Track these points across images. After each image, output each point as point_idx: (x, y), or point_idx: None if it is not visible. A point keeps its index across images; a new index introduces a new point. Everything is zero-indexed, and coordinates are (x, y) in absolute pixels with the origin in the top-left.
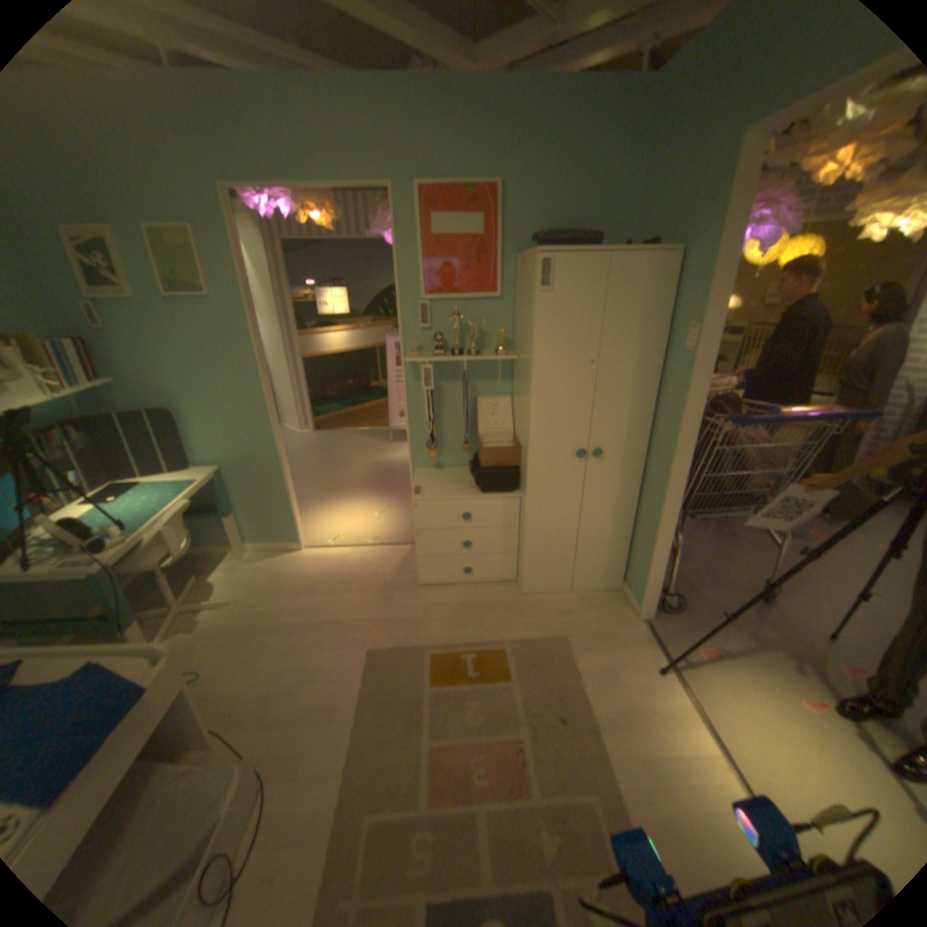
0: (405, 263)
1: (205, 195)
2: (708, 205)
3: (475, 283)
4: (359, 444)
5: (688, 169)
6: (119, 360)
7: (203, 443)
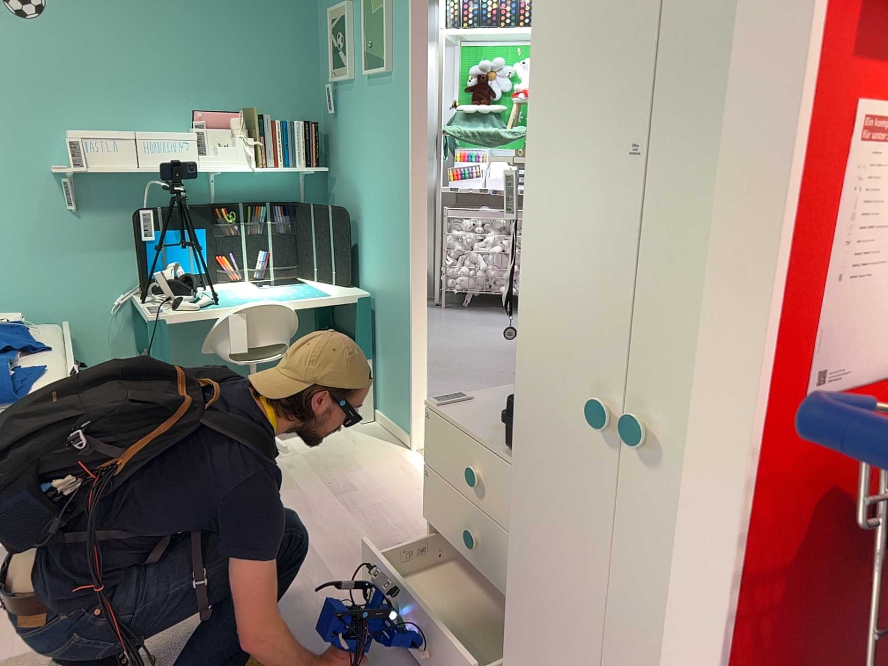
0: None
1: None
2: None
3: None
4: None
5: None
6: (340, 148)
7: (369, 258)
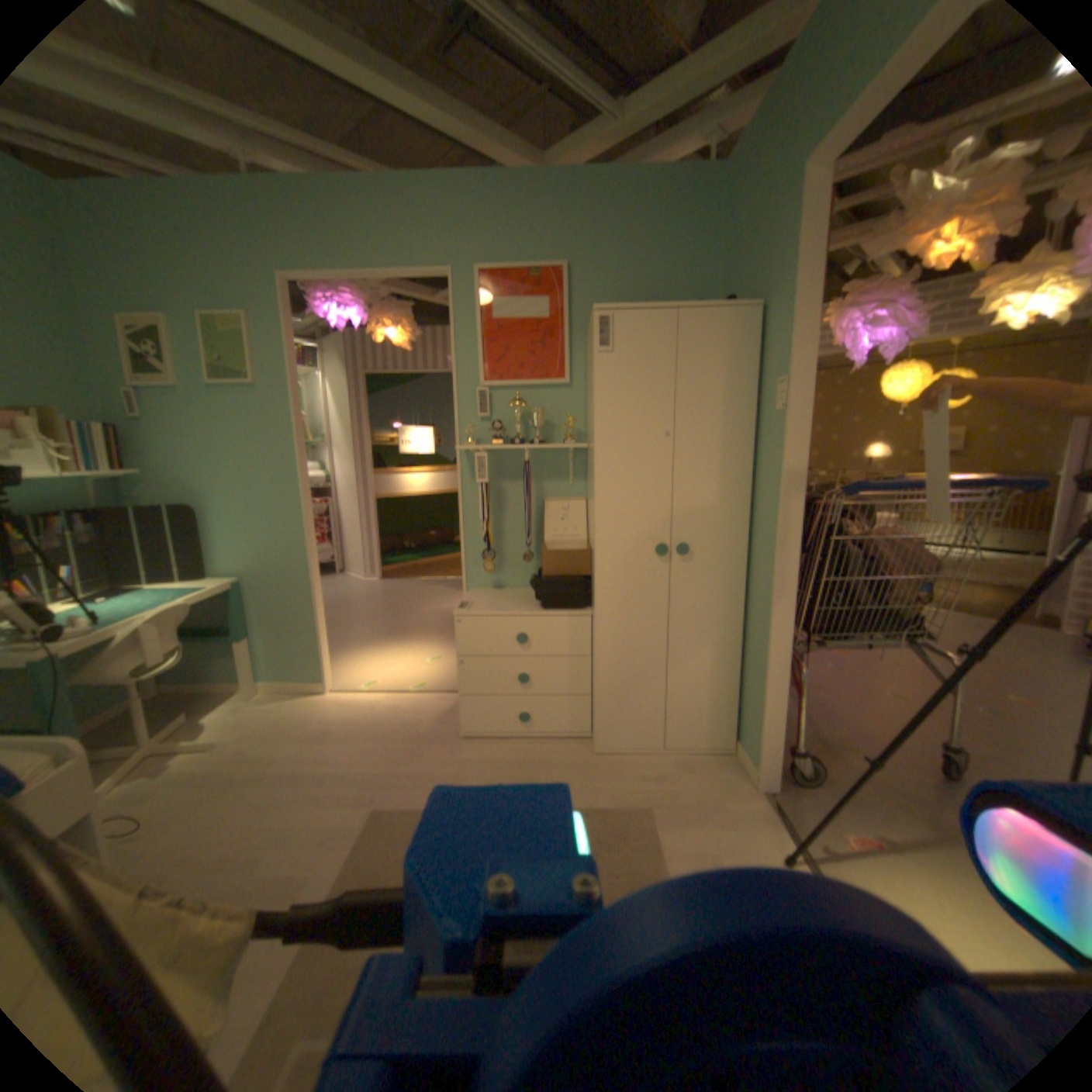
0: (463, 348)
1: (262, 283)
2: (782, 250)
3: (540, 368)
4: (428, 591)
5: (761, 226)
6: (150, 451)
7: (225, 549)
